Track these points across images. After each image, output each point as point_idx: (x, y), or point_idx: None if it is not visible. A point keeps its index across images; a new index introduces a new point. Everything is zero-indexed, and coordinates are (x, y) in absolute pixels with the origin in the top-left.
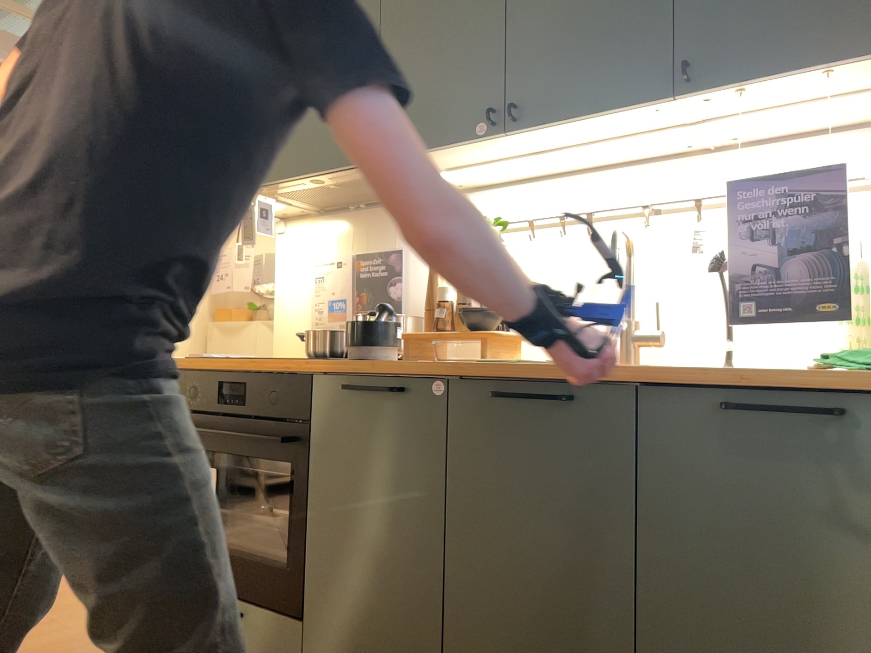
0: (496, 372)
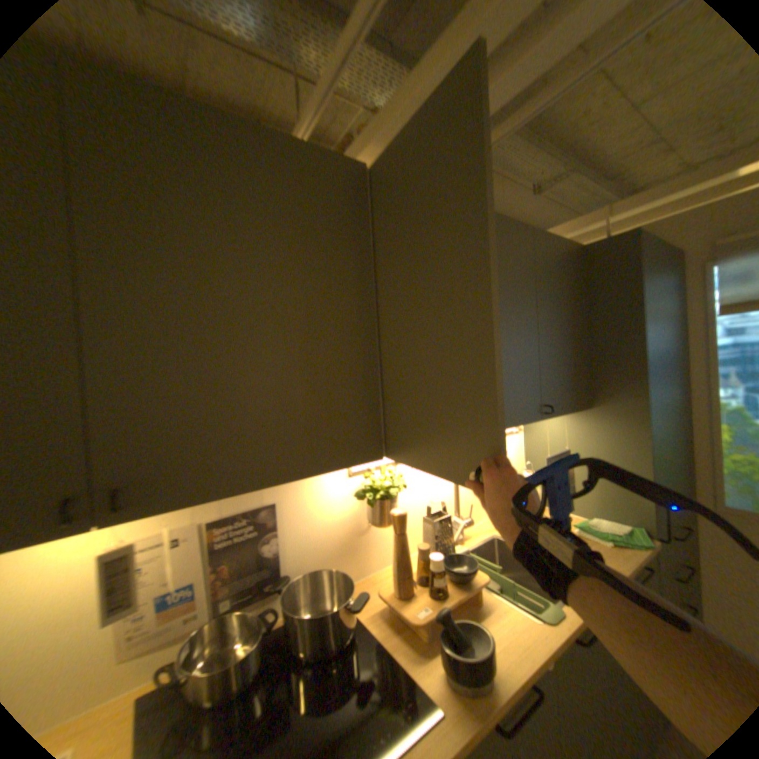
0: (581, 629)
